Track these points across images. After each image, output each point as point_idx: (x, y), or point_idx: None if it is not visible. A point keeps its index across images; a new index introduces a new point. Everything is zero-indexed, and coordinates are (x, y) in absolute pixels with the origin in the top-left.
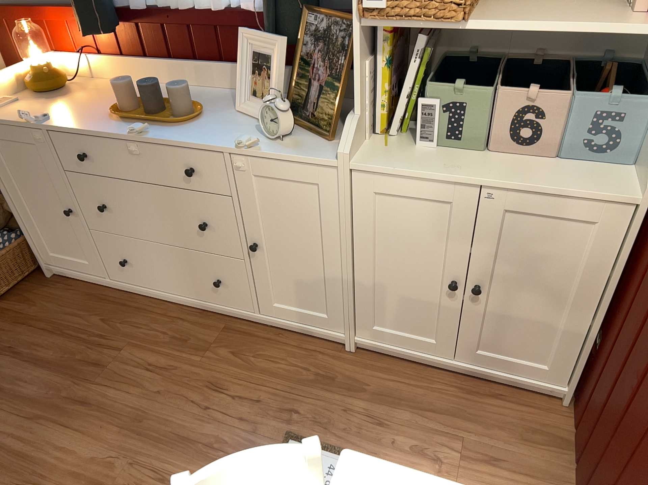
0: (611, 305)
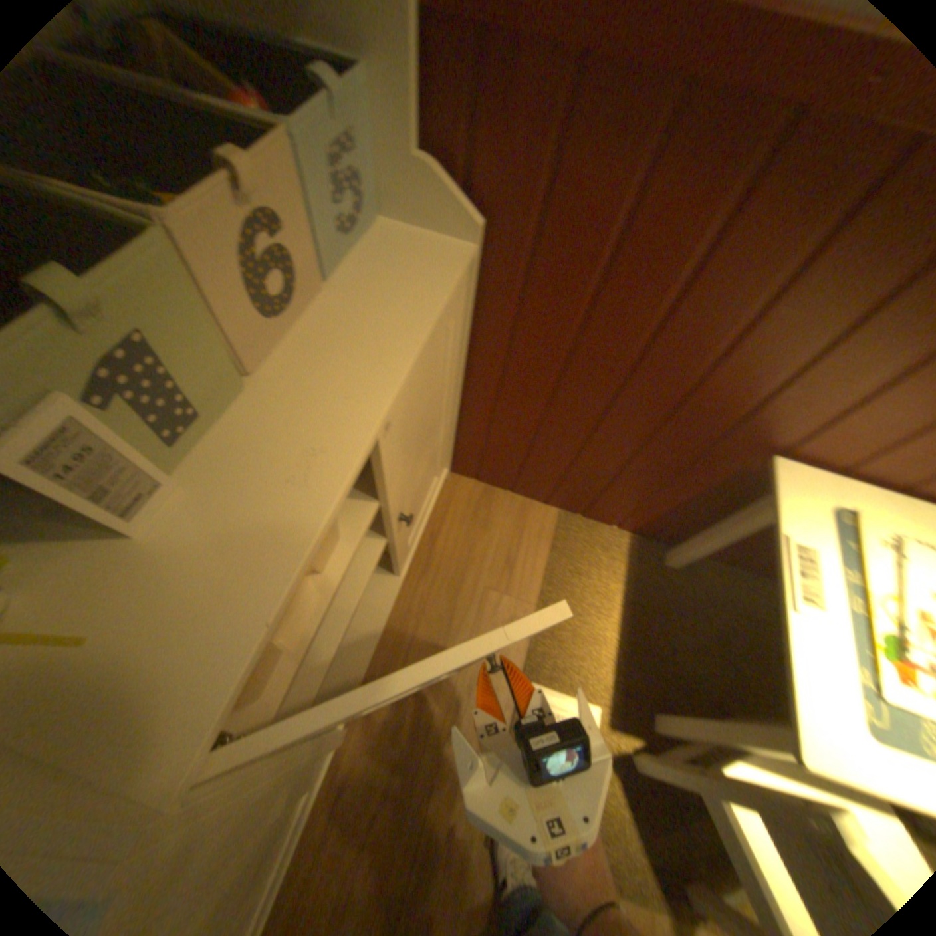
0: (468, 377)
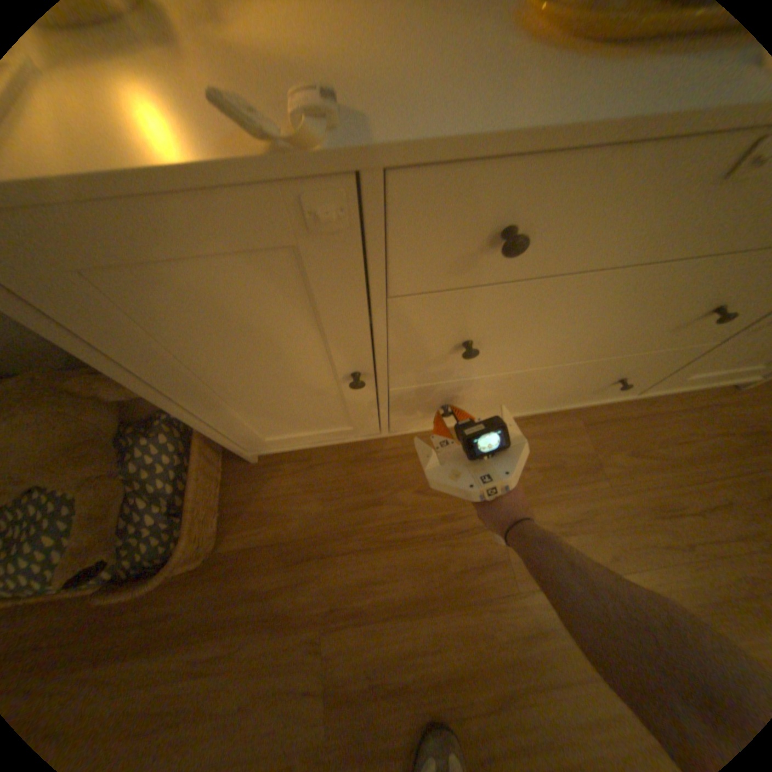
0: None
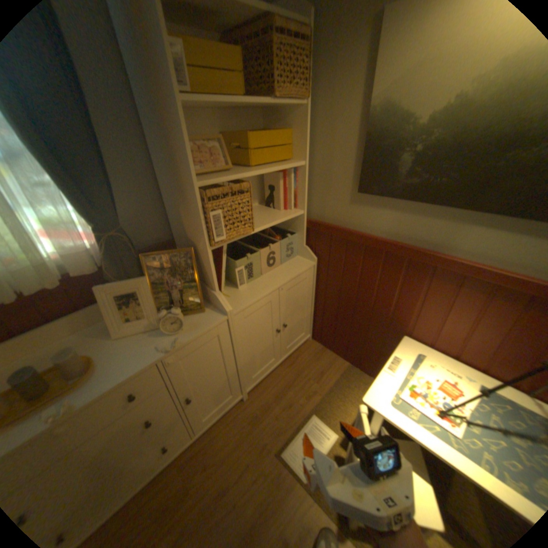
0: (315, 298)
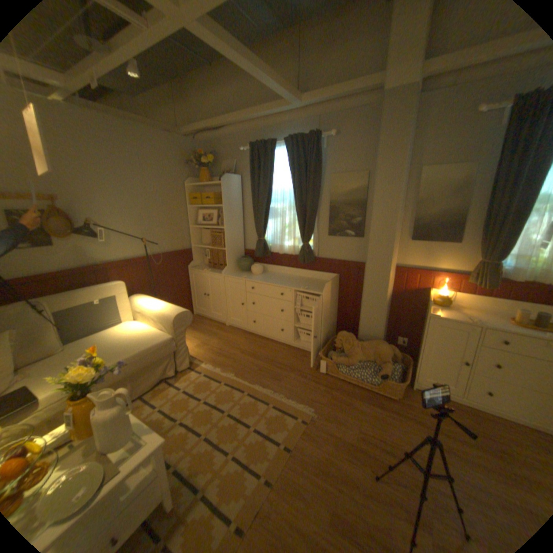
0: None
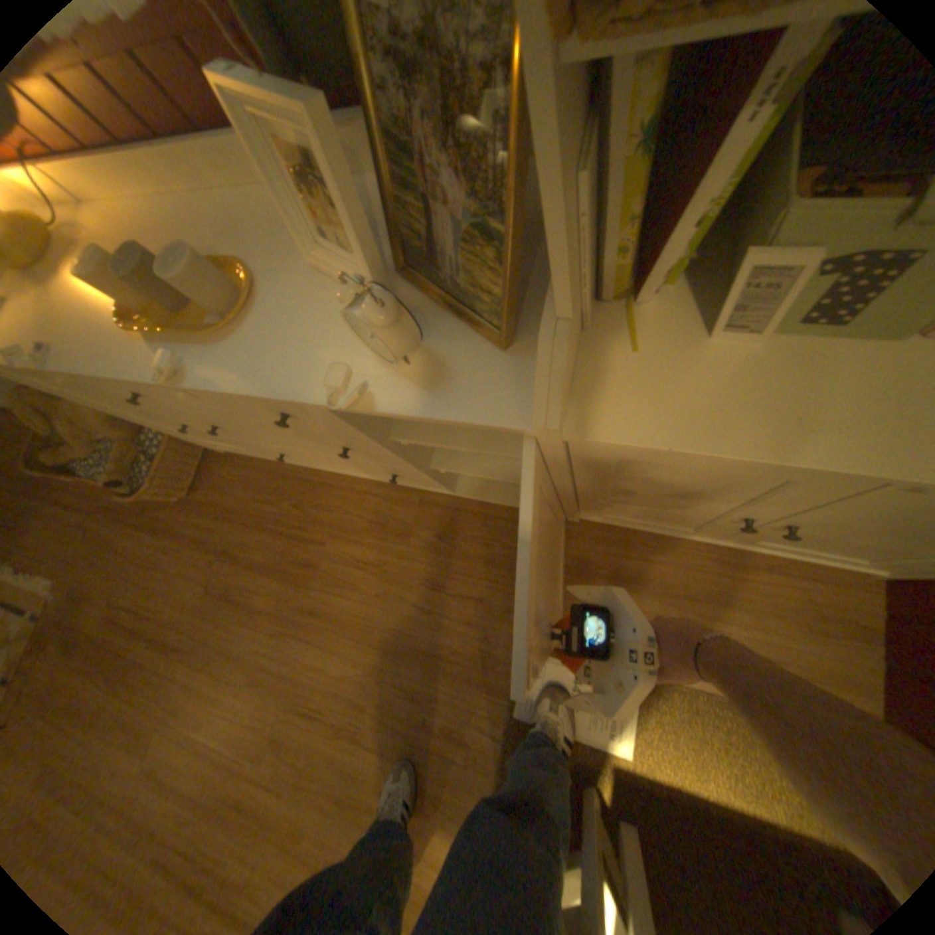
0: None
